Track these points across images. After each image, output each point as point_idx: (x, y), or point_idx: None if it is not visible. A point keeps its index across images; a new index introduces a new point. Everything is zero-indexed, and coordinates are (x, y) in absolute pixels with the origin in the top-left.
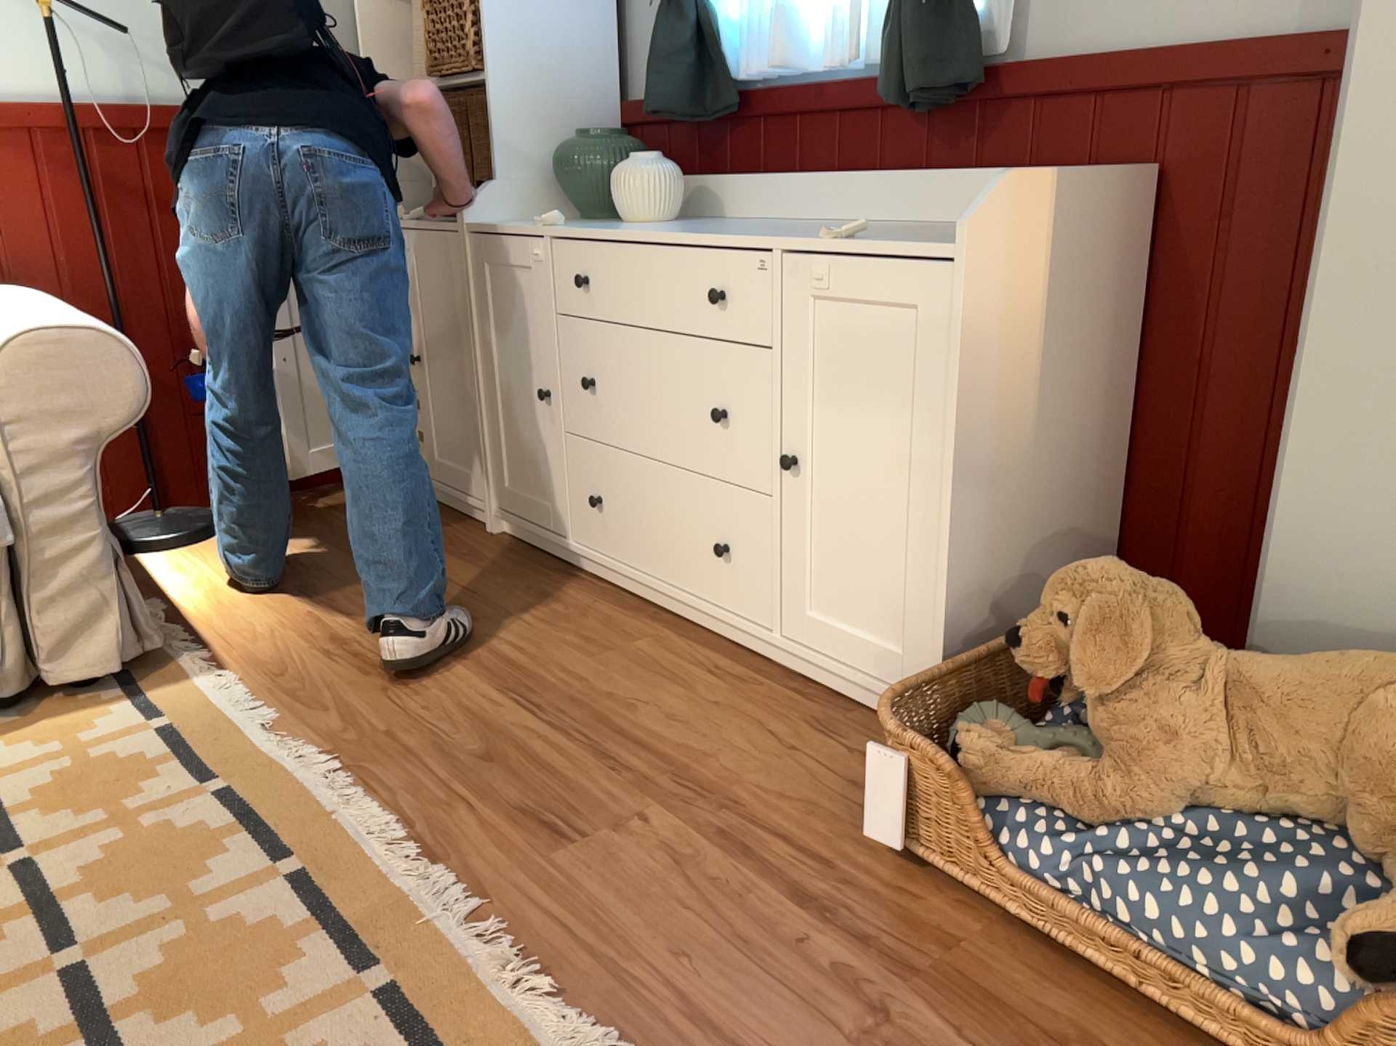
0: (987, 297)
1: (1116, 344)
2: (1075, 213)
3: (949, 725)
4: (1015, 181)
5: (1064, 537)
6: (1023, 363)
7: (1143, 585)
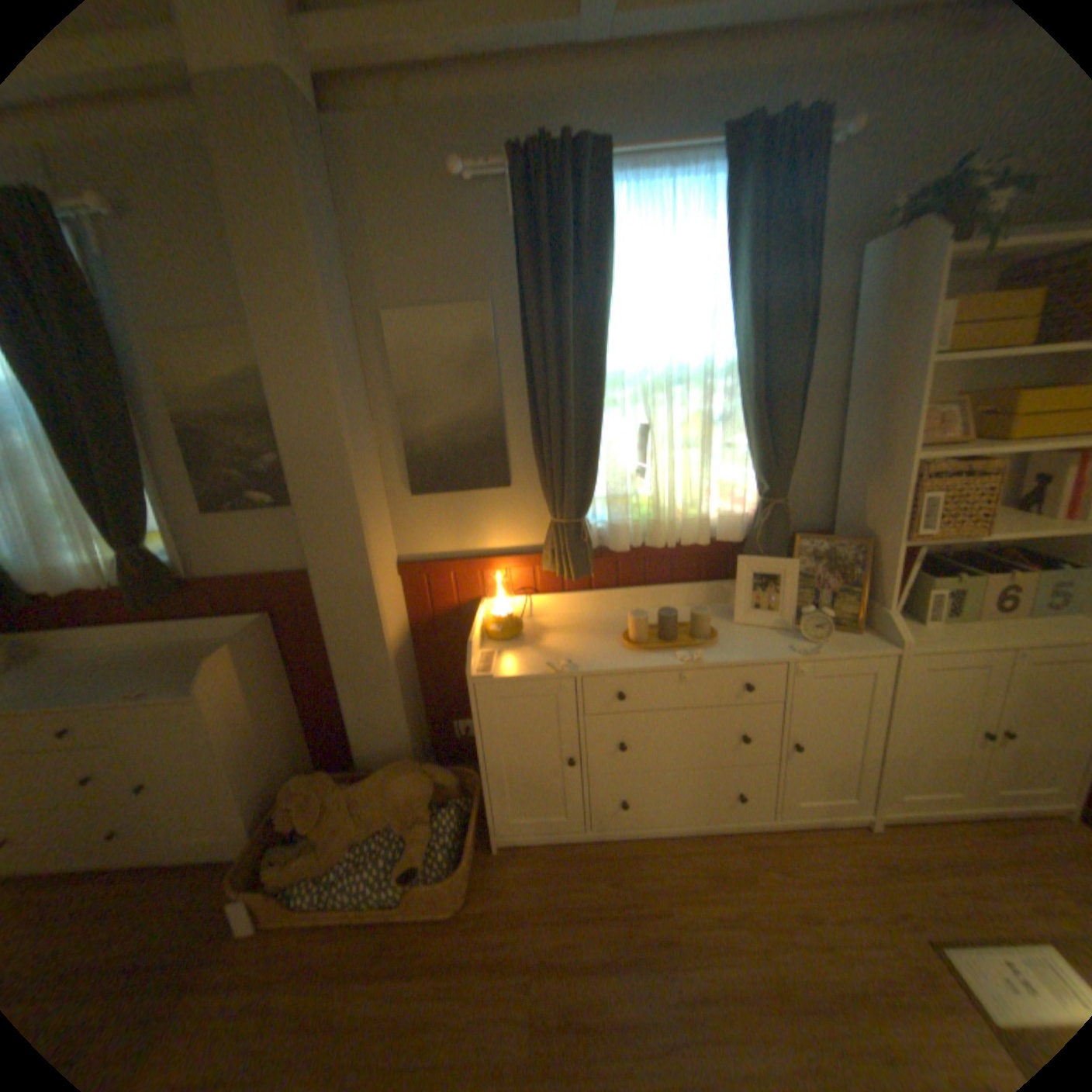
0: (214, 705)
1: (276, 674)
2: (241, 649)
3: (257, 869)
4: (210, 660)
5: (282, 750)
6: (240, 711)
7: (311, 782)
